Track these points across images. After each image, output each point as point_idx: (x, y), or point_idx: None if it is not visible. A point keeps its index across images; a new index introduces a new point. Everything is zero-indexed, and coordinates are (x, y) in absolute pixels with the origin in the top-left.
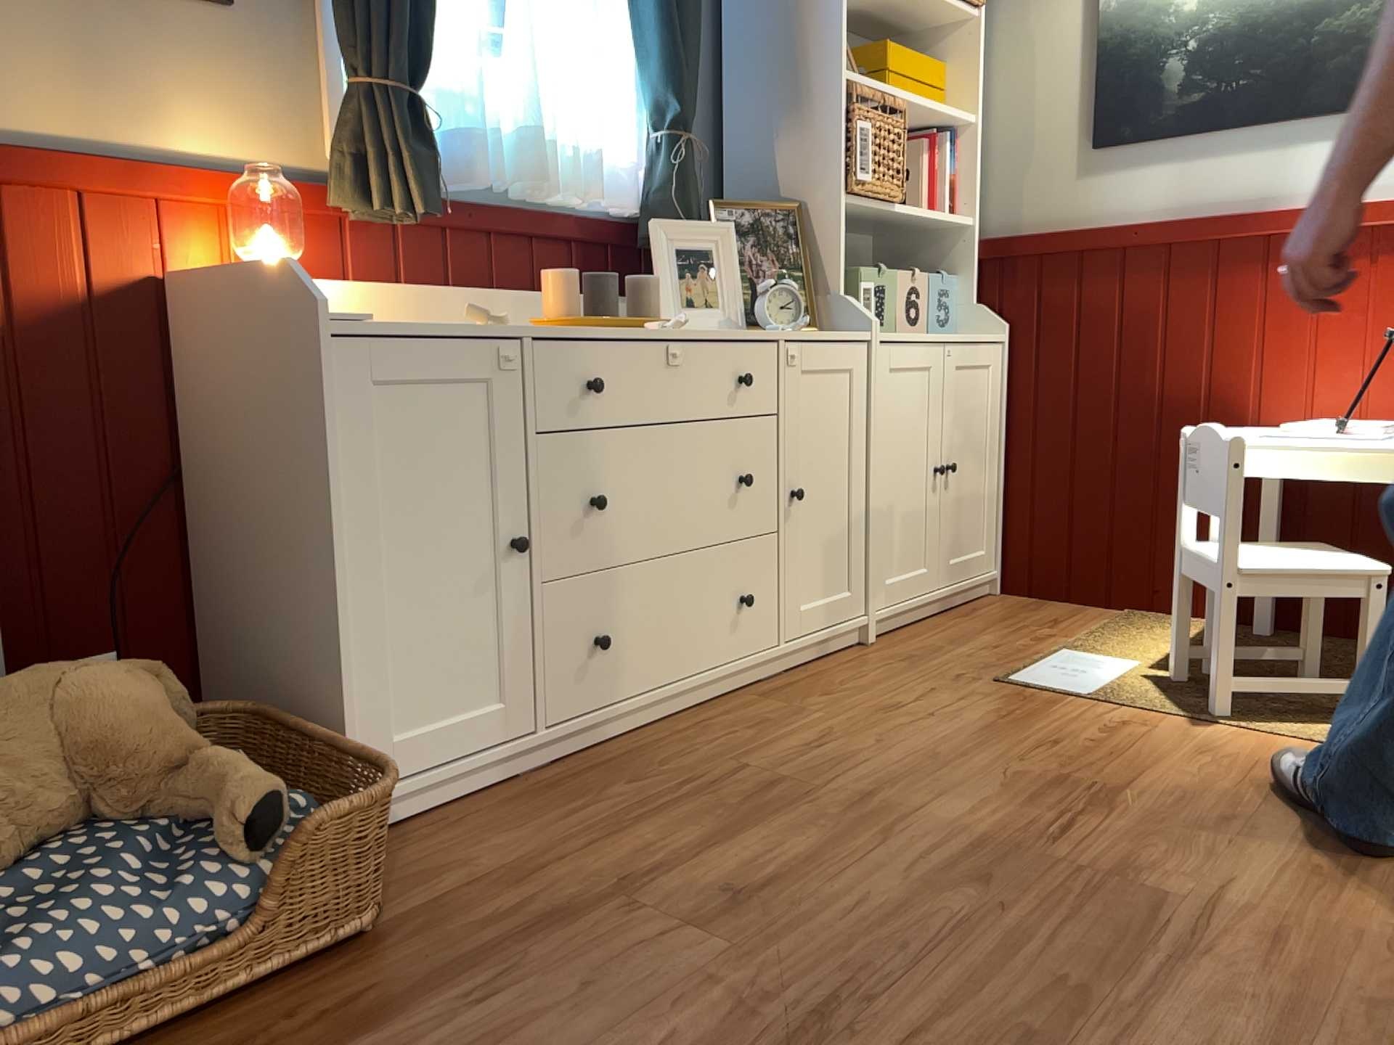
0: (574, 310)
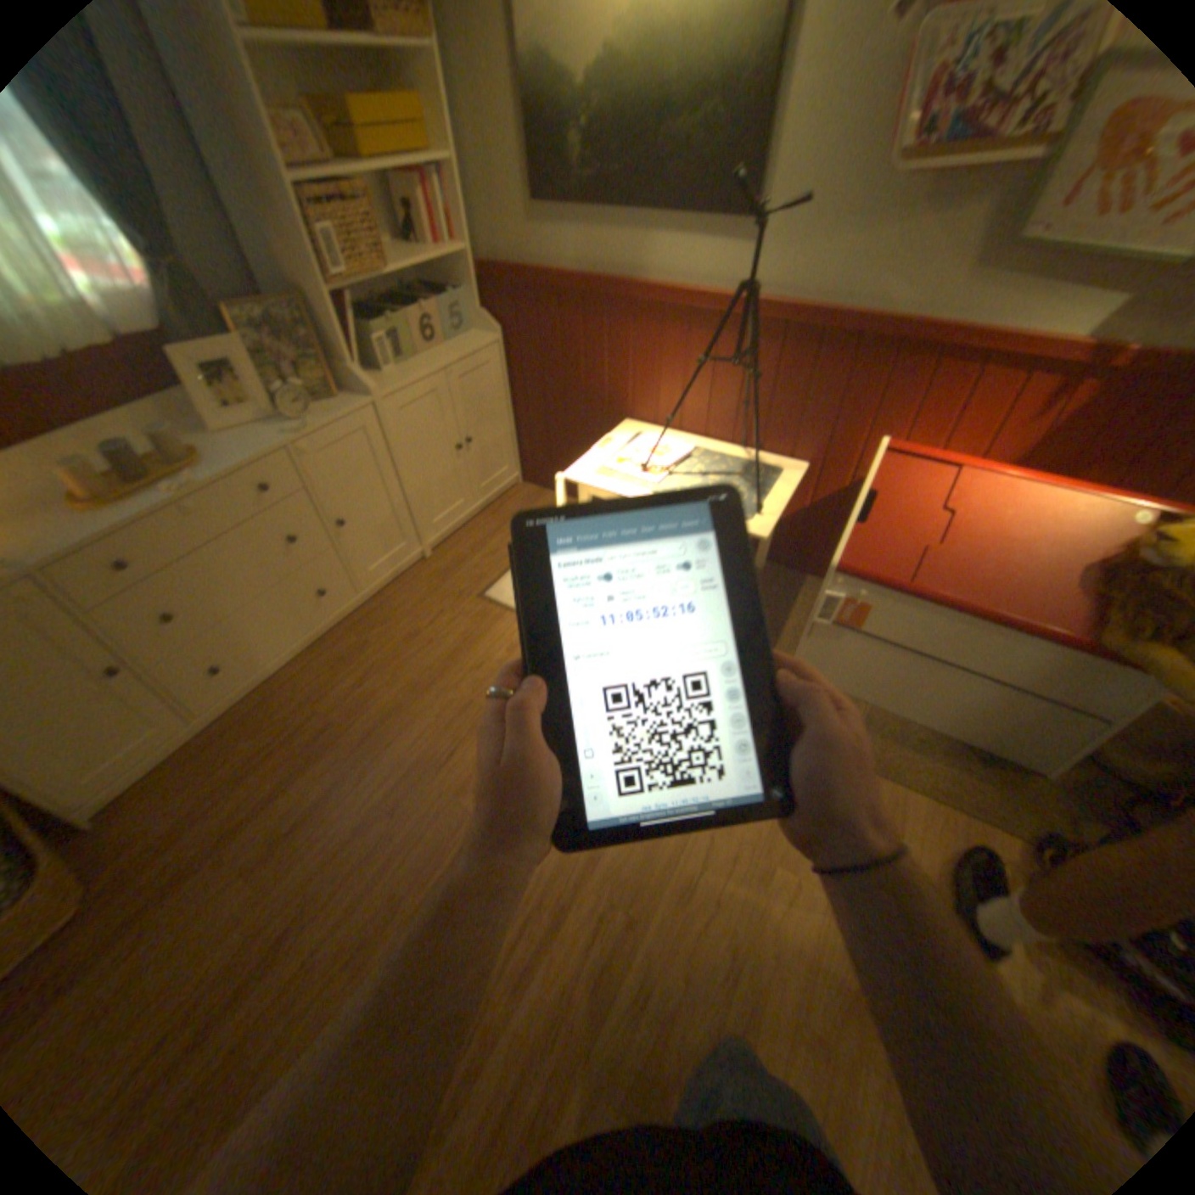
0: (100, 487)
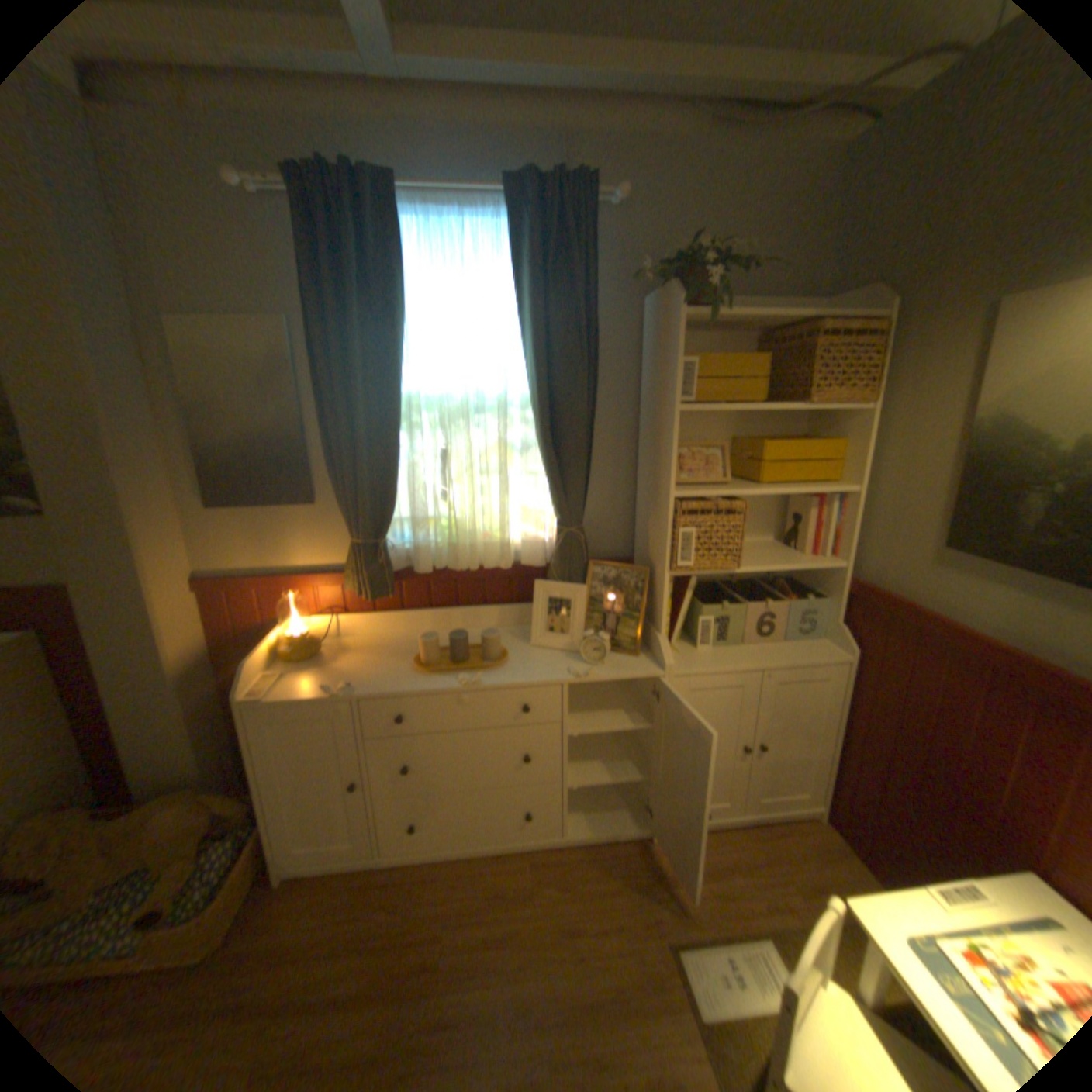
0: (431, 659)
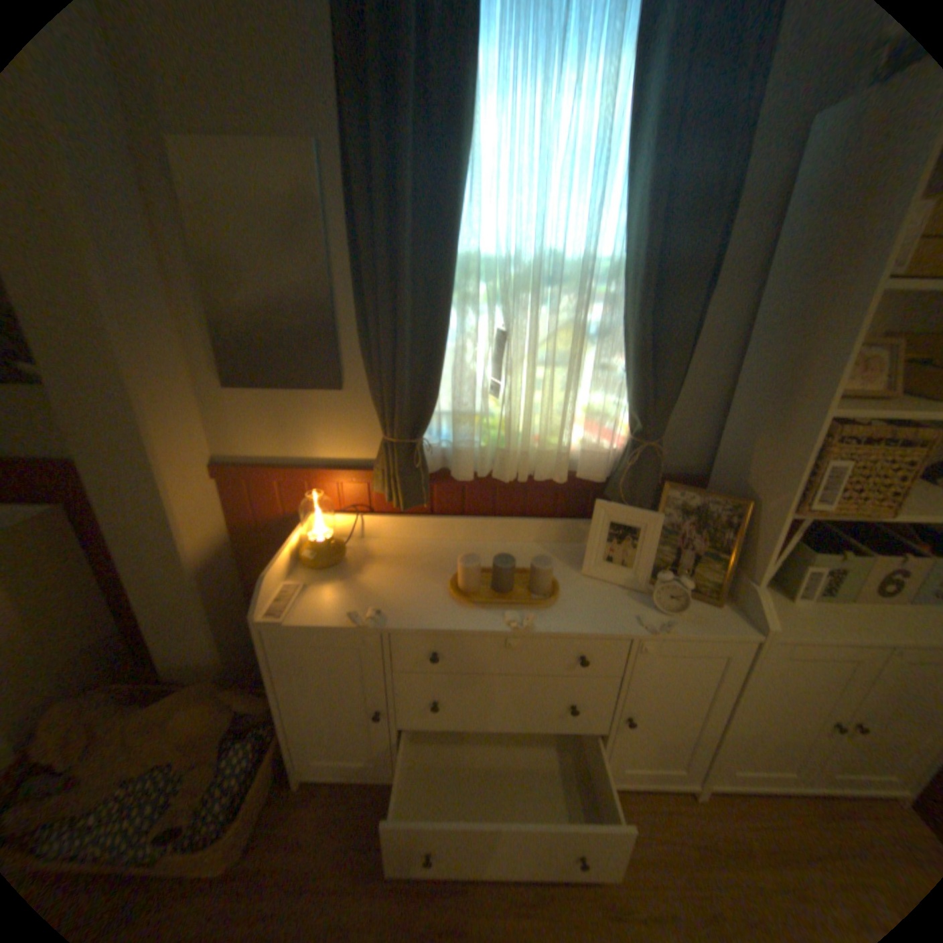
0: (472, 586)
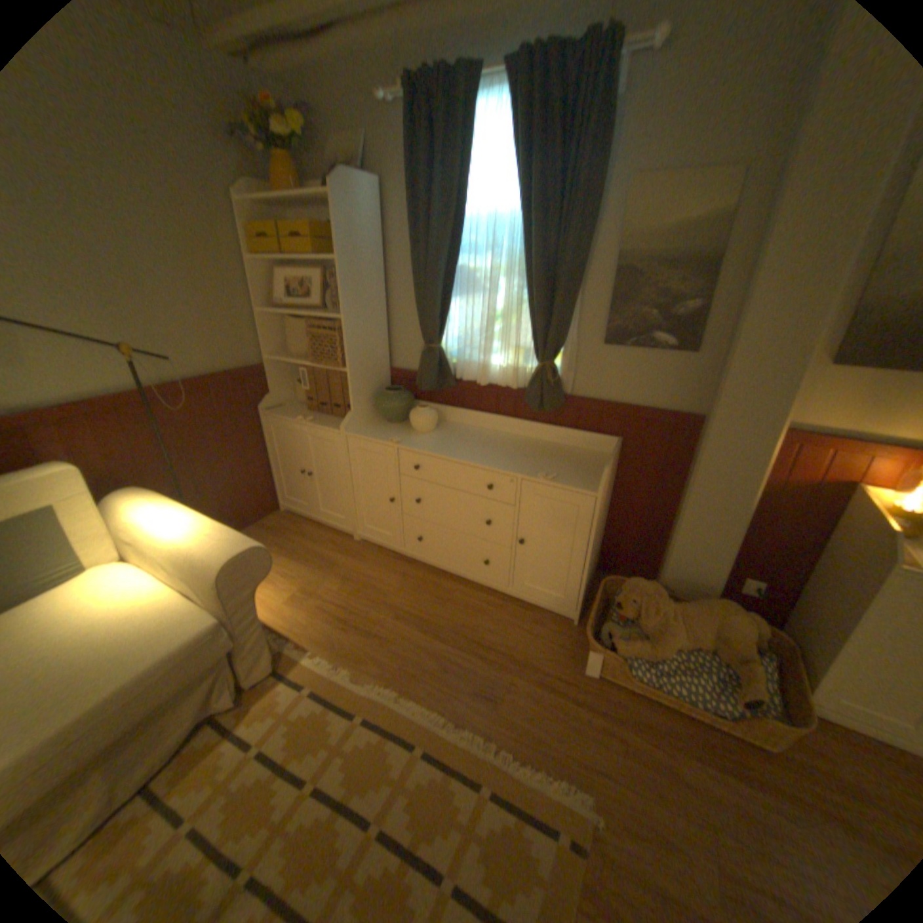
0: None
